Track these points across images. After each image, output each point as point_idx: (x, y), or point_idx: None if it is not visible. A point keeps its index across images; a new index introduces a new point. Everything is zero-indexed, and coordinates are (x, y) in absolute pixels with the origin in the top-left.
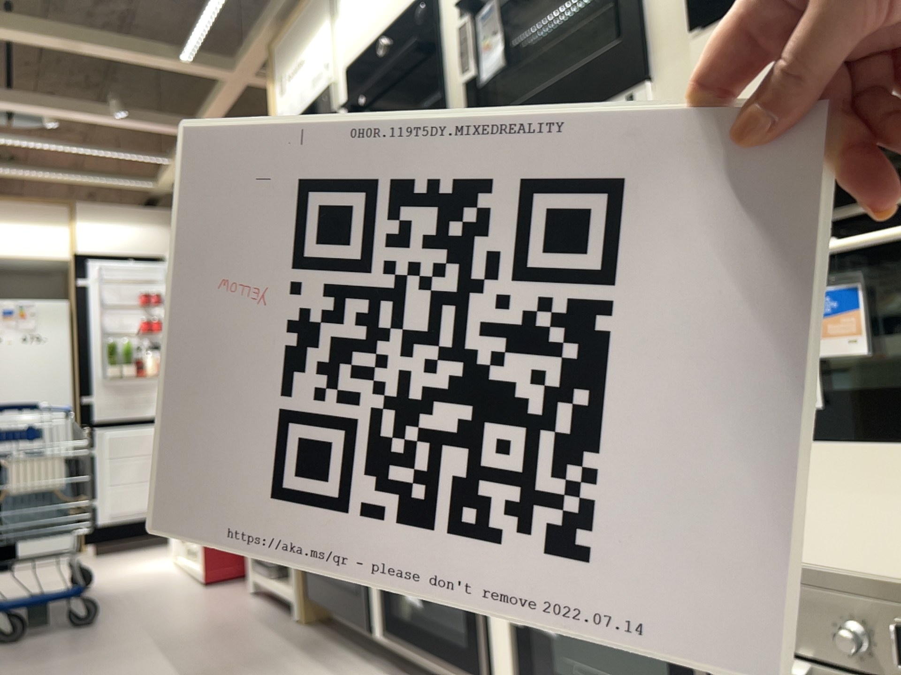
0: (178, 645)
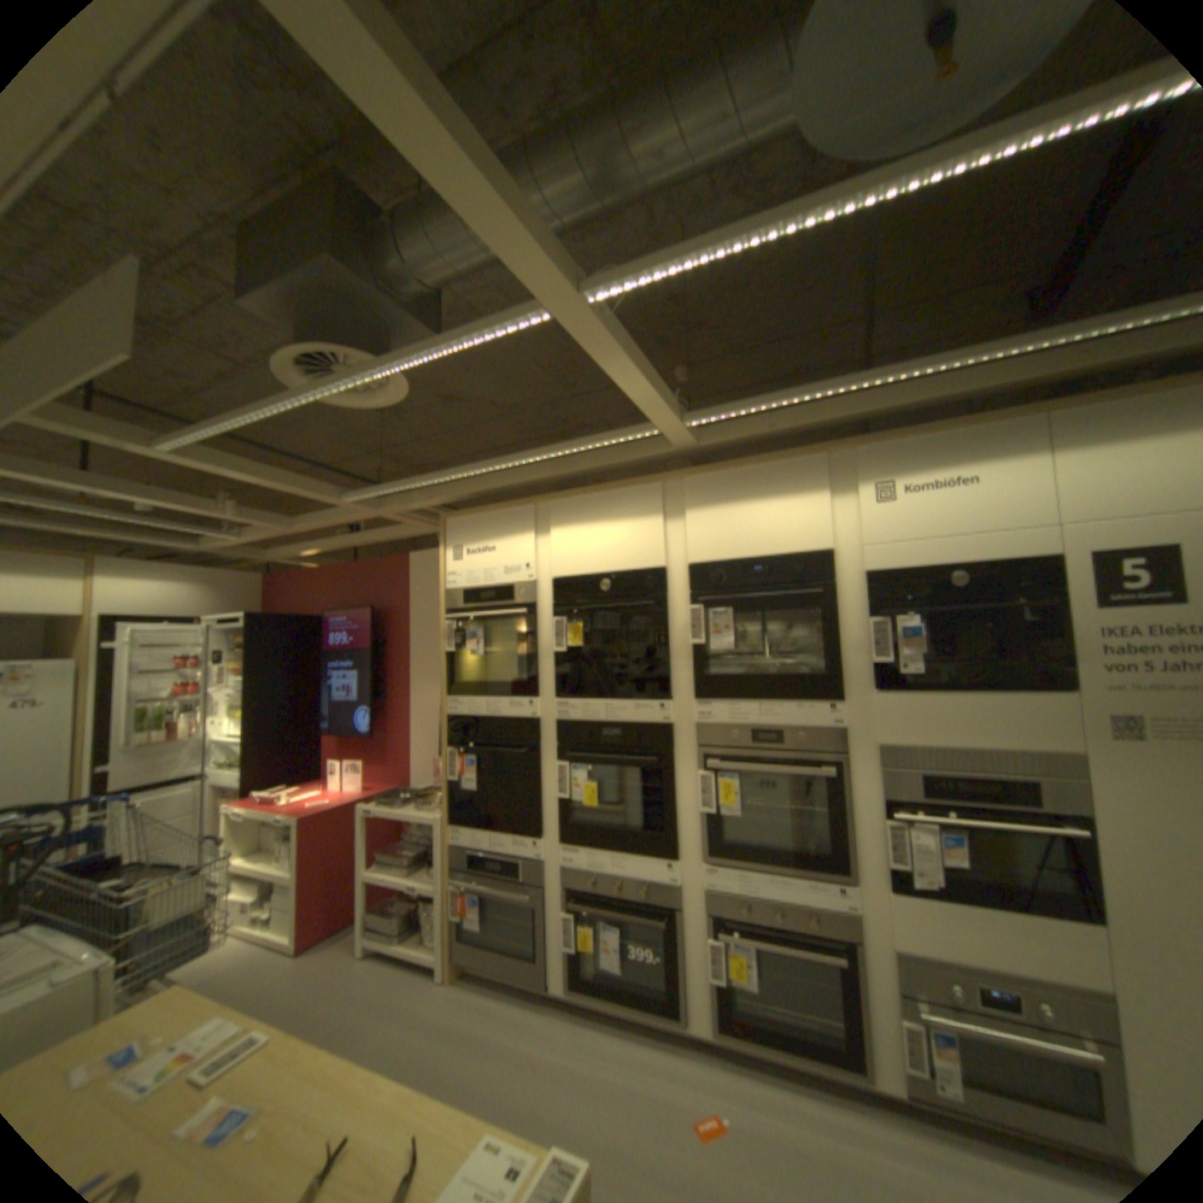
0: (348, 1041)
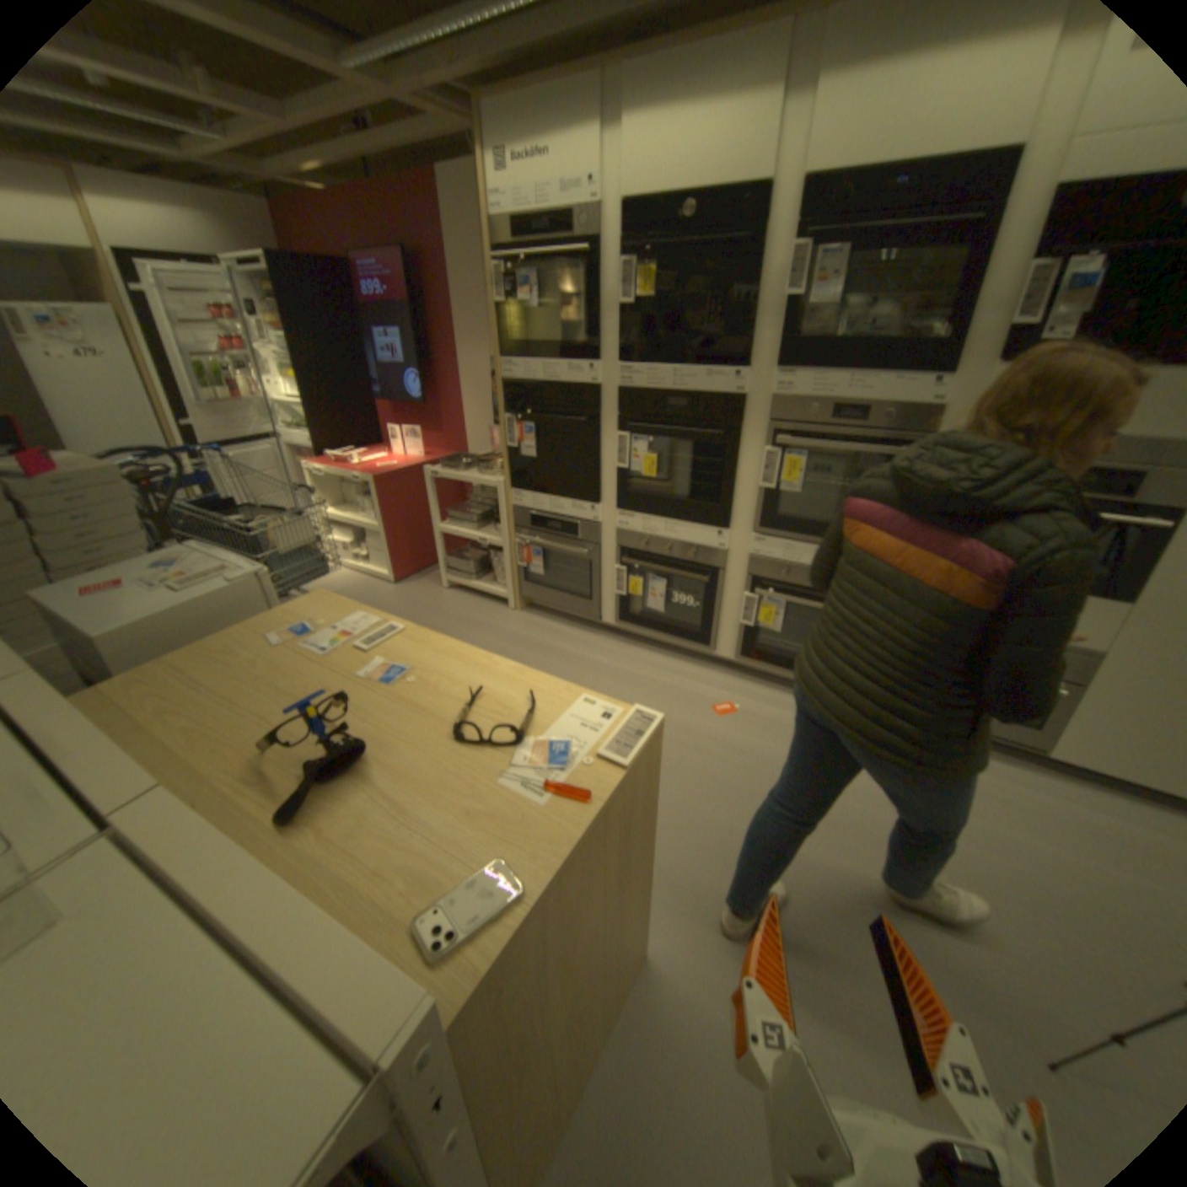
0: None
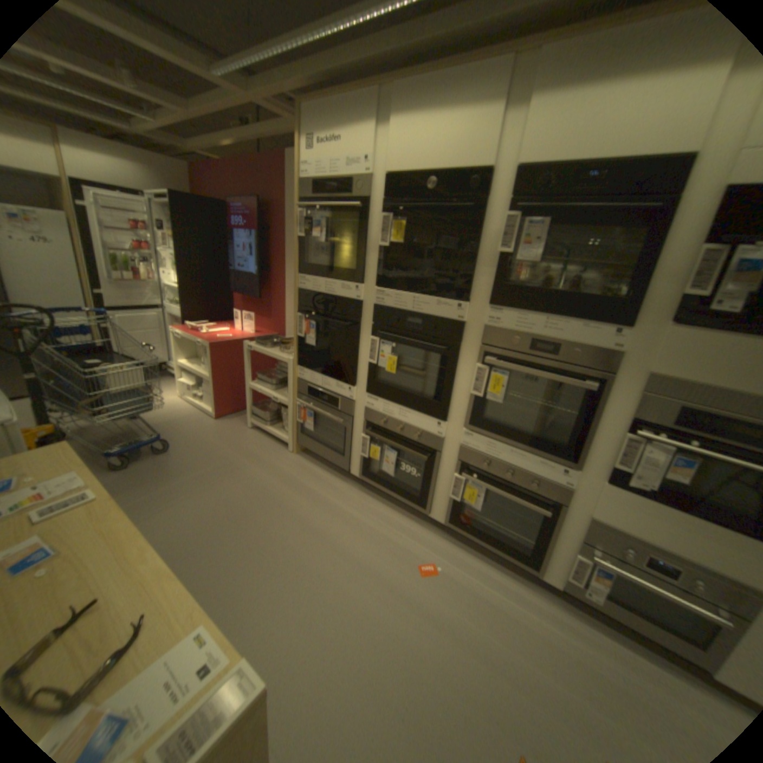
0: (235, 470)
